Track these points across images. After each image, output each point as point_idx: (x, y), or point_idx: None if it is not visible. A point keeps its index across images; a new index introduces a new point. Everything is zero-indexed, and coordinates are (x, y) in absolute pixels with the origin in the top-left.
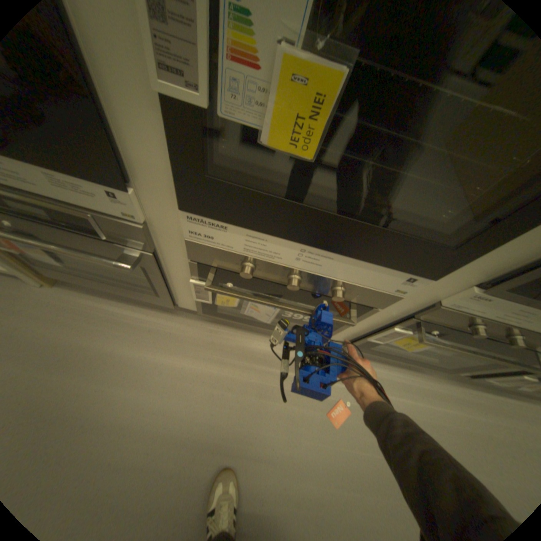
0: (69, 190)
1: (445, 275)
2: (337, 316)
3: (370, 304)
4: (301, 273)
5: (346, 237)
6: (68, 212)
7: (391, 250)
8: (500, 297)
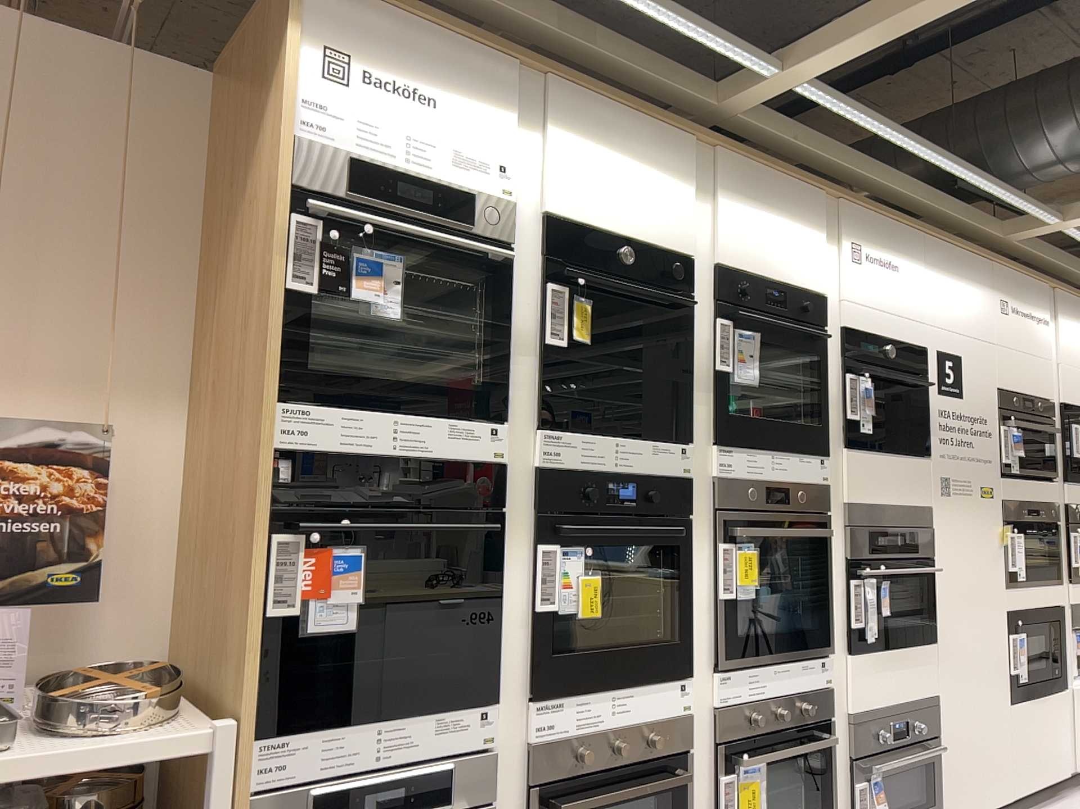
0: (445, 733)
1: (692, 673)
2: (671, 804)
3: (680, 748)
4: (619, 735)
5: (630, 666)
6: (435, 768)
7: (655, 662)
8: (728, 670)
